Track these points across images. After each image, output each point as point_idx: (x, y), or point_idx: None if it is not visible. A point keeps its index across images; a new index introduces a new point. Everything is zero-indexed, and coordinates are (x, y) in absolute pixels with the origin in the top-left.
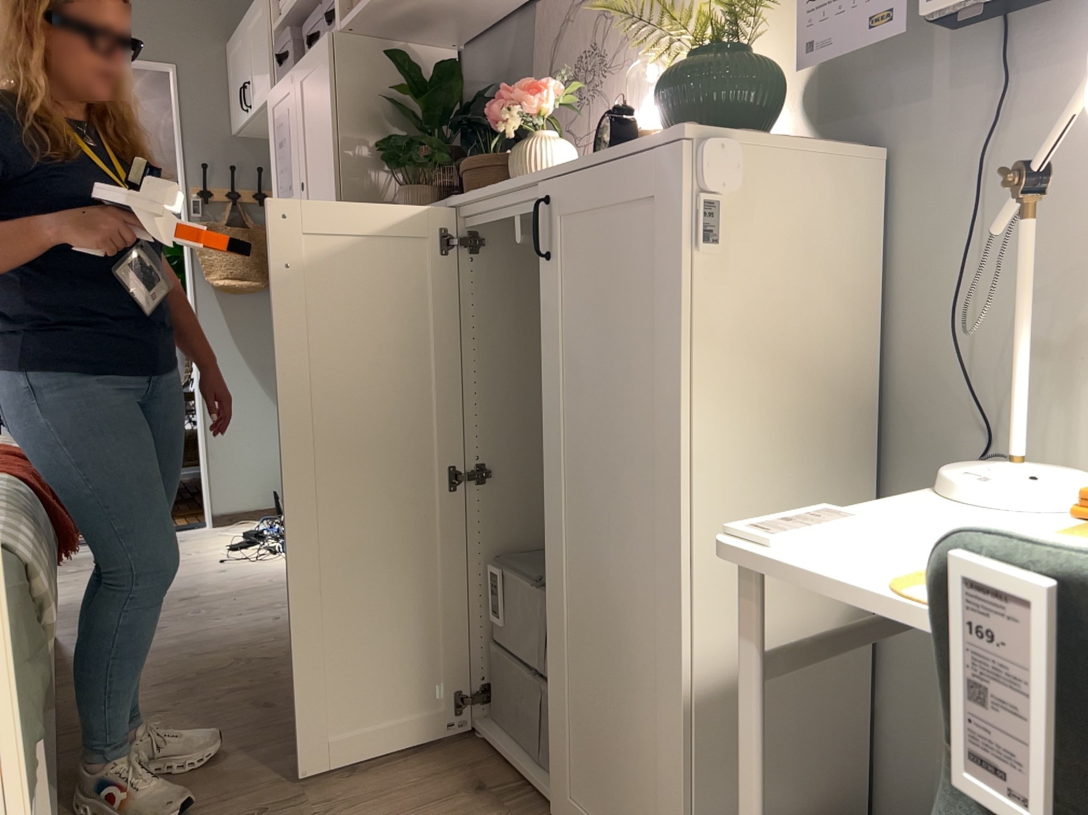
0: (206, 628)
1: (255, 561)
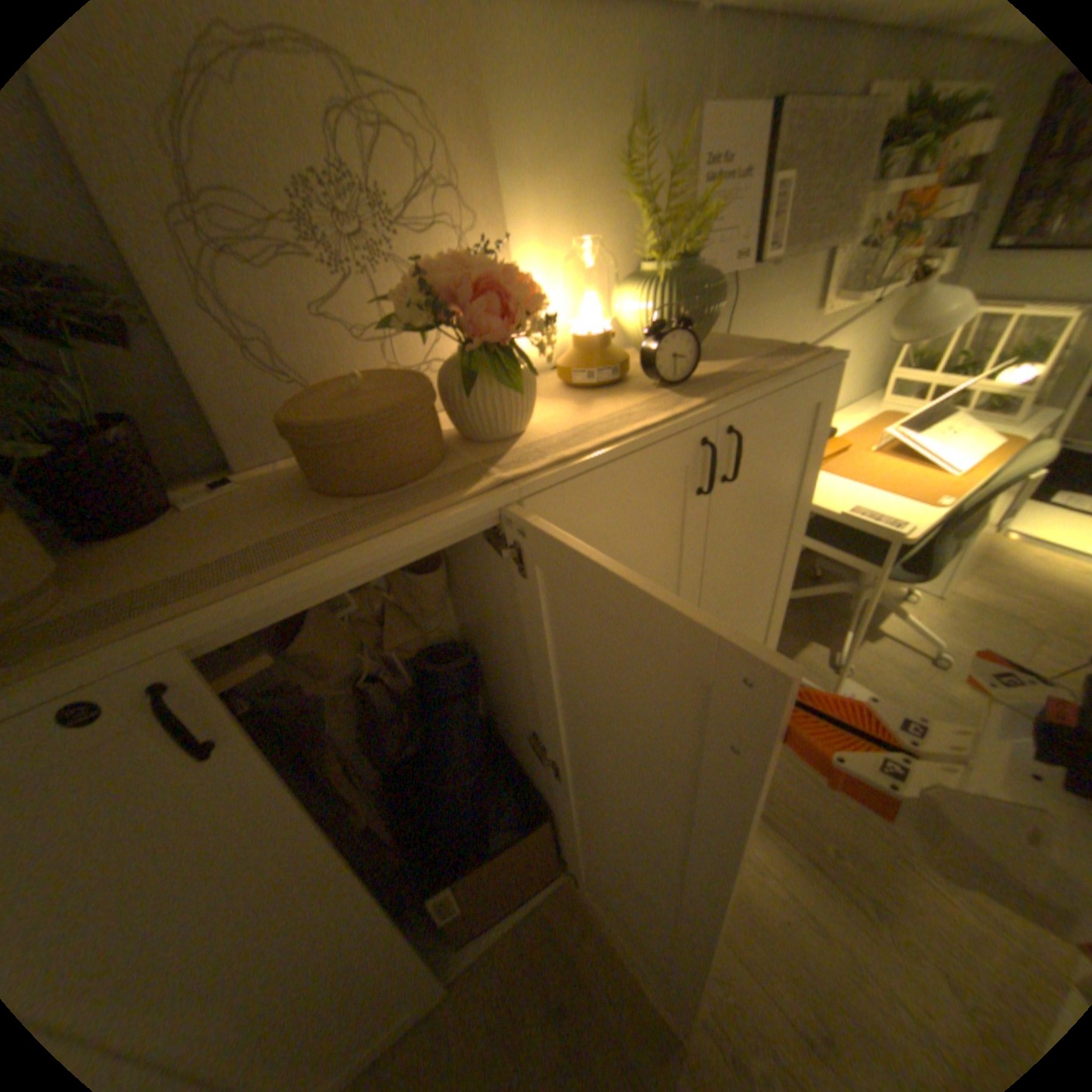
0: None
1: None
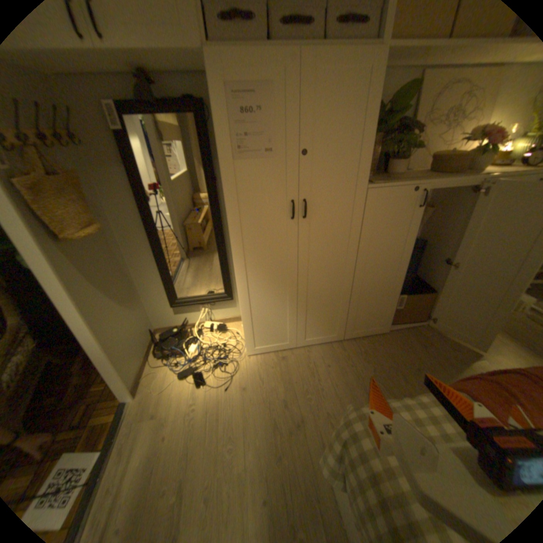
0: (332, 393)
1: (233, 374)
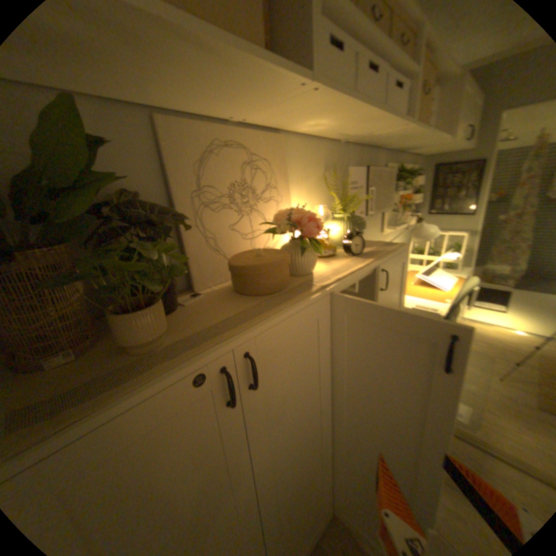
0: None
1: None
